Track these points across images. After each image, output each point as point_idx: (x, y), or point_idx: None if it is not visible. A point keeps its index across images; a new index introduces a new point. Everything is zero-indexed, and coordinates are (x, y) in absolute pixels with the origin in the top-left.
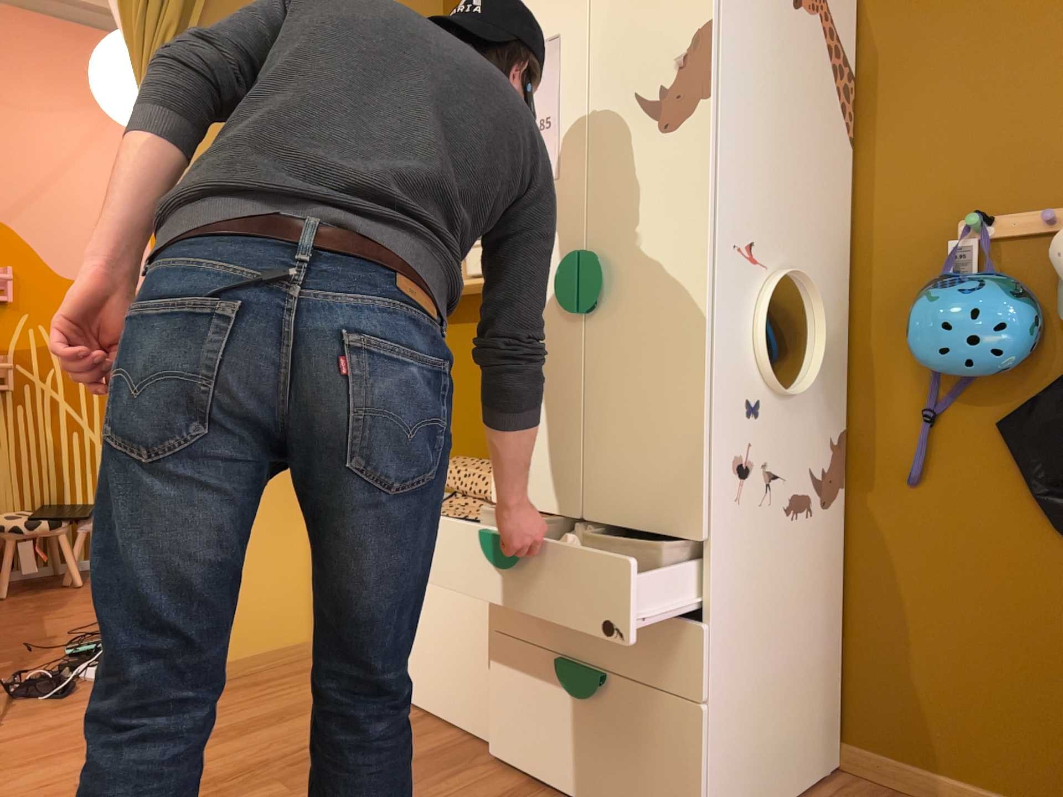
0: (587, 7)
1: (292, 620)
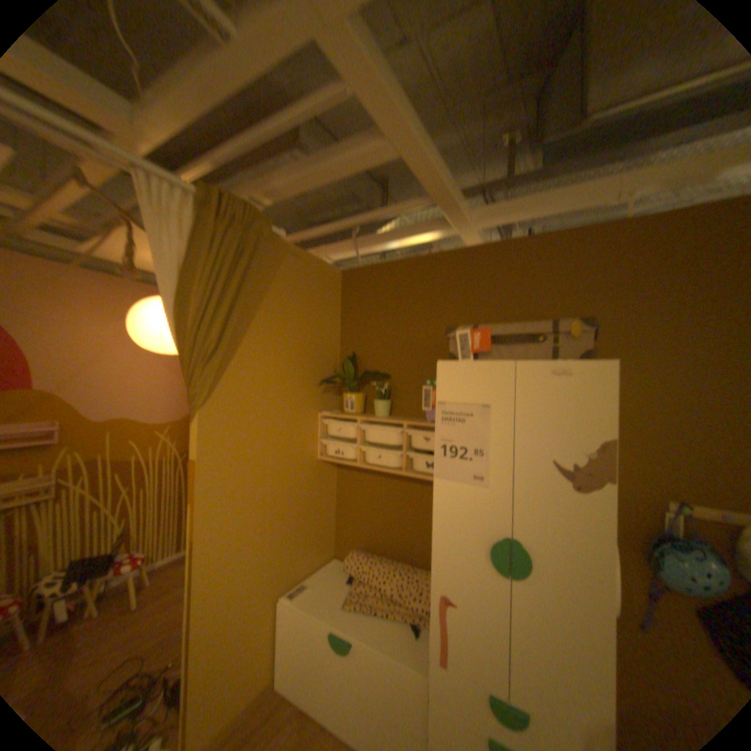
0: (512, 397)
1: (262, 675)
